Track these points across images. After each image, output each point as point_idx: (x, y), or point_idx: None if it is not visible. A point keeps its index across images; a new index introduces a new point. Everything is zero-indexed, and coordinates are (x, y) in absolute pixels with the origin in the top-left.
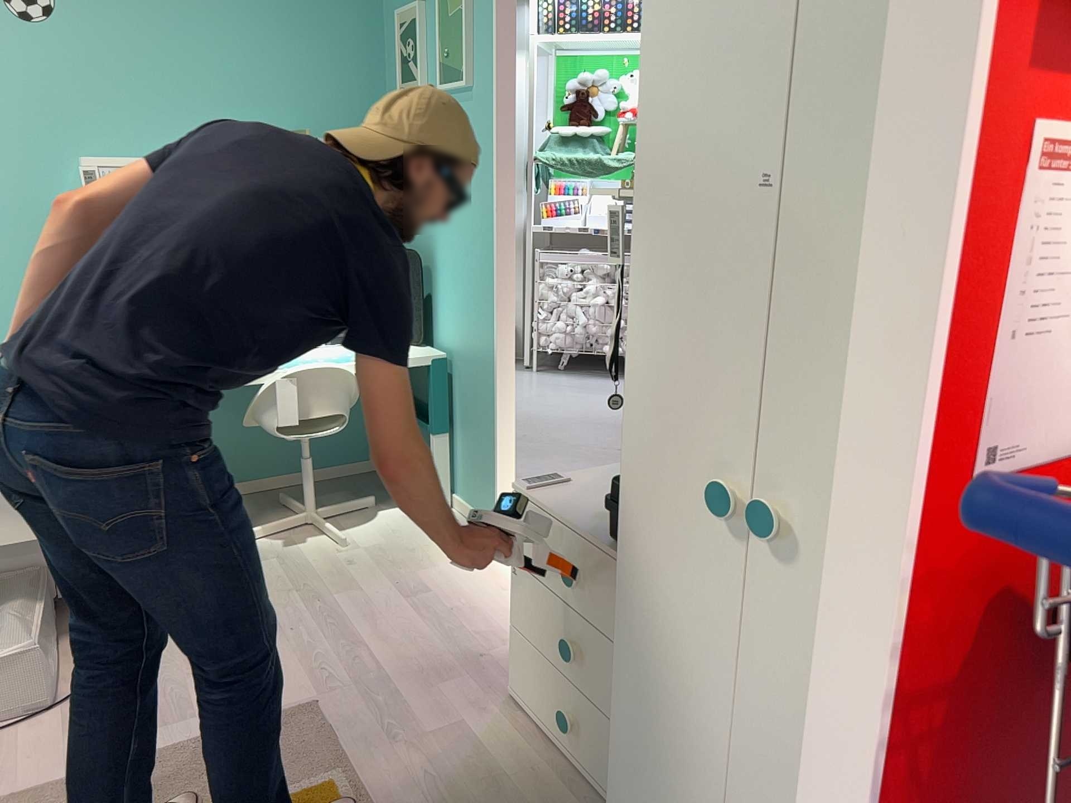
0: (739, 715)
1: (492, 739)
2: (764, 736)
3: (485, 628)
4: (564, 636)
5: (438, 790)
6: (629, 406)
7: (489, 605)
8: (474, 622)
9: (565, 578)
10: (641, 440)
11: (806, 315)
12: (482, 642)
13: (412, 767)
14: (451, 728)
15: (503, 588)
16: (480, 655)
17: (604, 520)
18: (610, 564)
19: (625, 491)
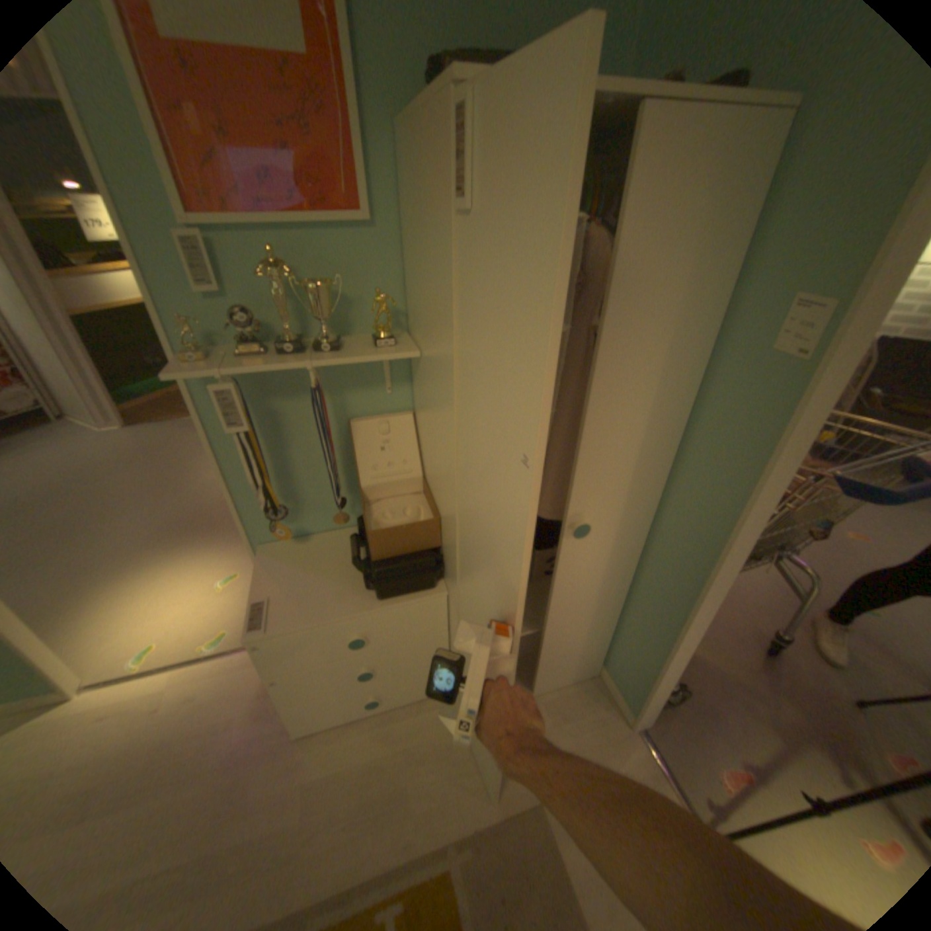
0: (551, 607)
1: (331, 764)
2: (566, 603)
3: (198, 742)
4: (352, 673)
5: (362, 821)
6: (464, 532)
7: (166, 729)
8: (181, 749)
9: (353, 648)
10: (478, 544)
11: (603, 440)
12: (214, 748)
13: (330, 841)
14: (303, 798)
15: (152, 711)
16: (230, 754)
17: (350, 598)
18: (392, 614)
19: (464, 574)
